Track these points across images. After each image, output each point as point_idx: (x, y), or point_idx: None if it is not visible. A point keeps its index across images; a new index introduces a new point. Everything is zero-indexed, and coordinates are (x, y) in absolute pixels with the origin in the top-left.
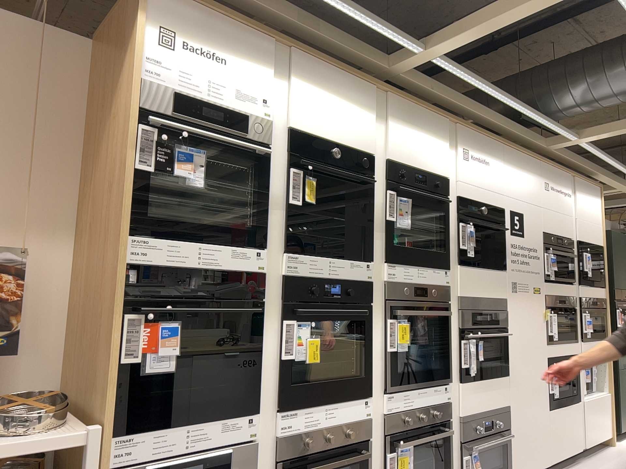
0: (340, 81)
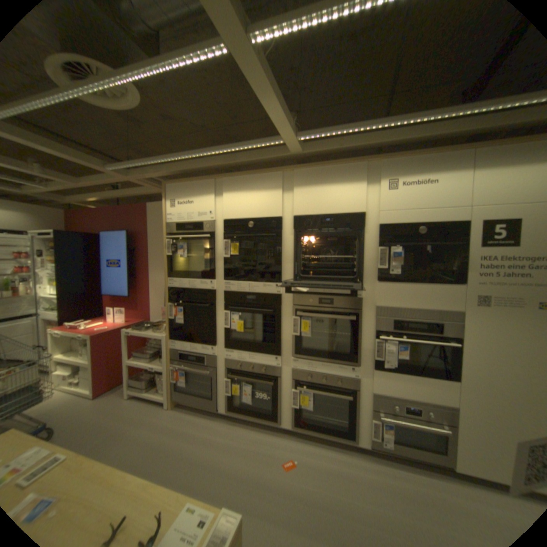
0: (253, 179)
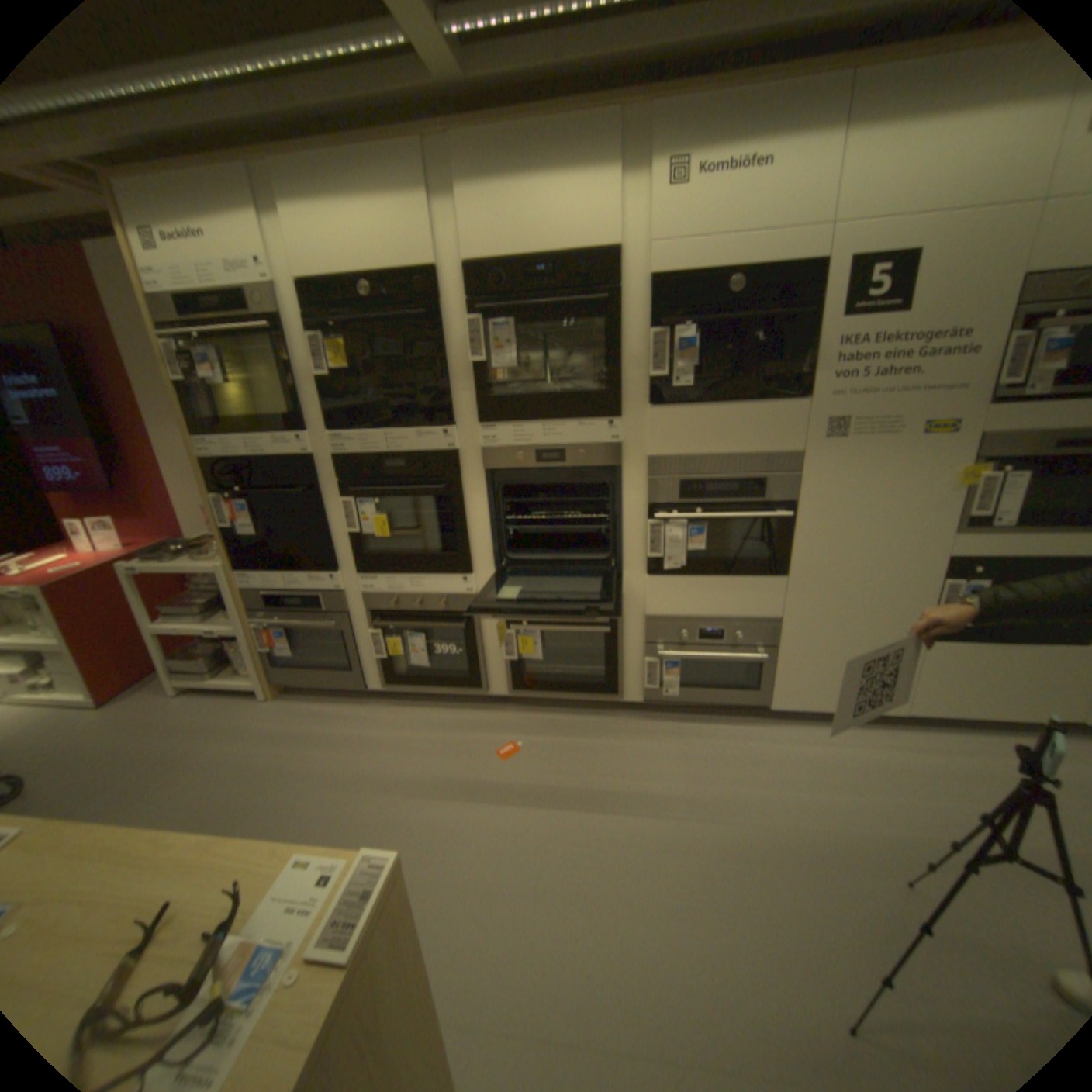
0: (348, 162)
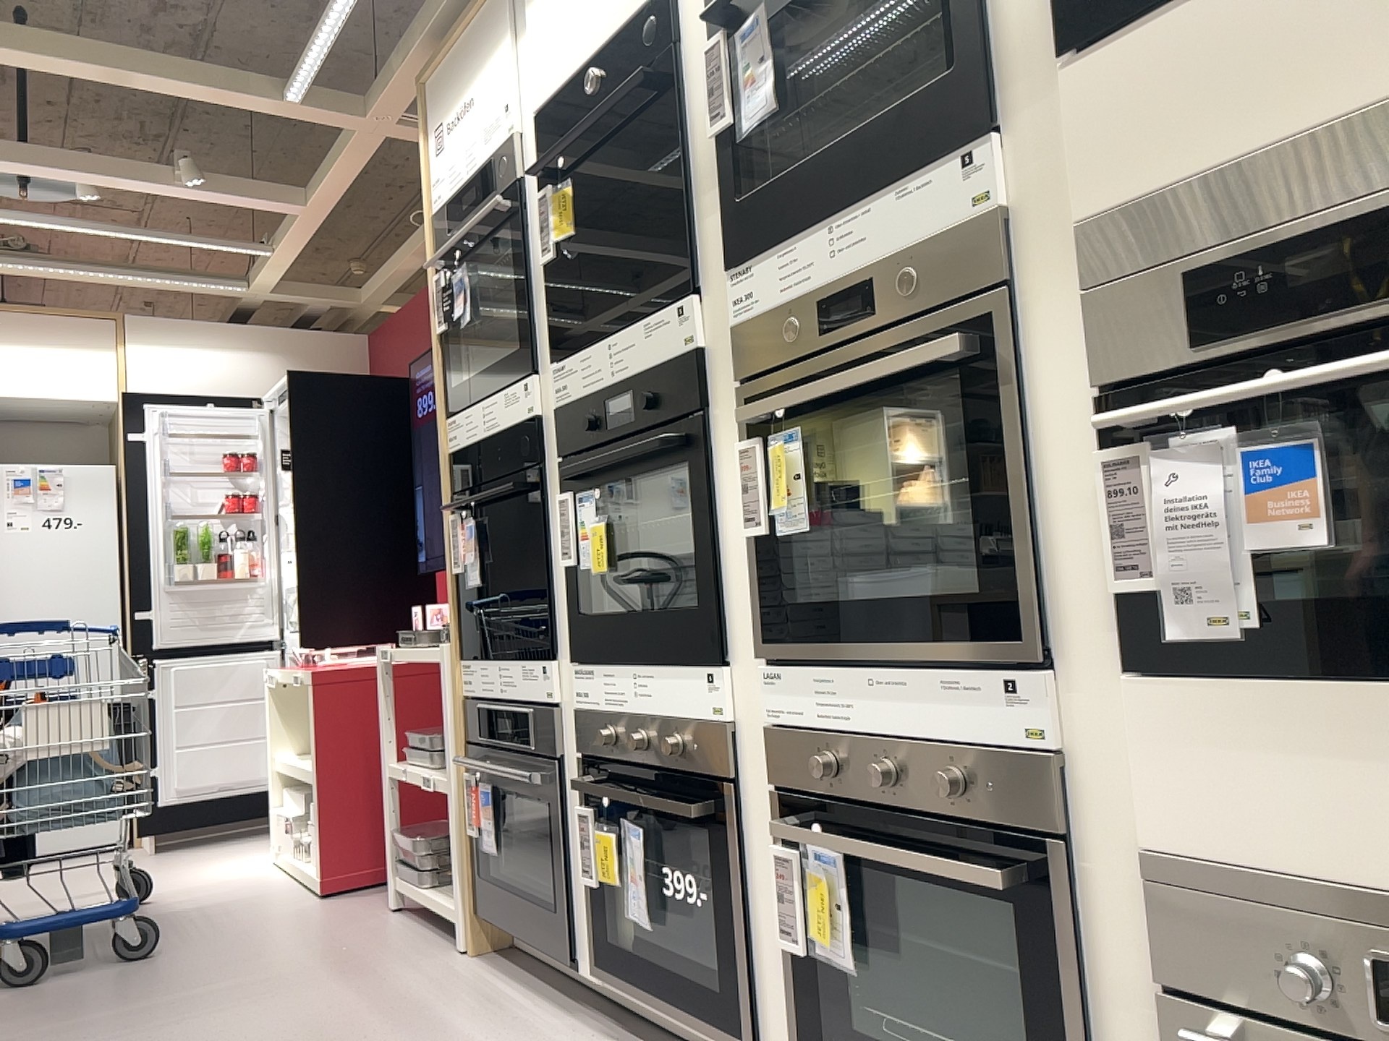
0: None
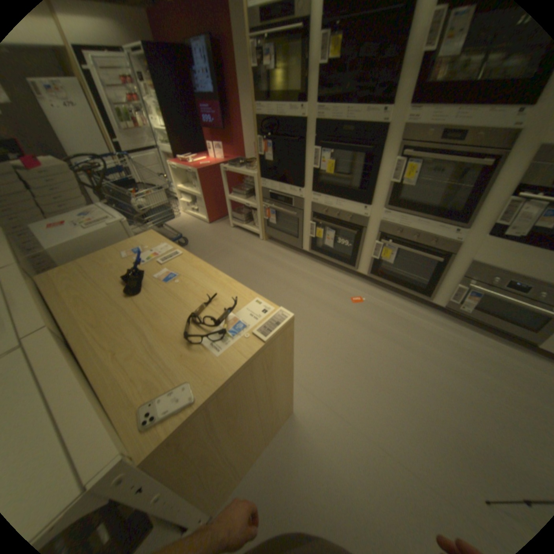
0: None
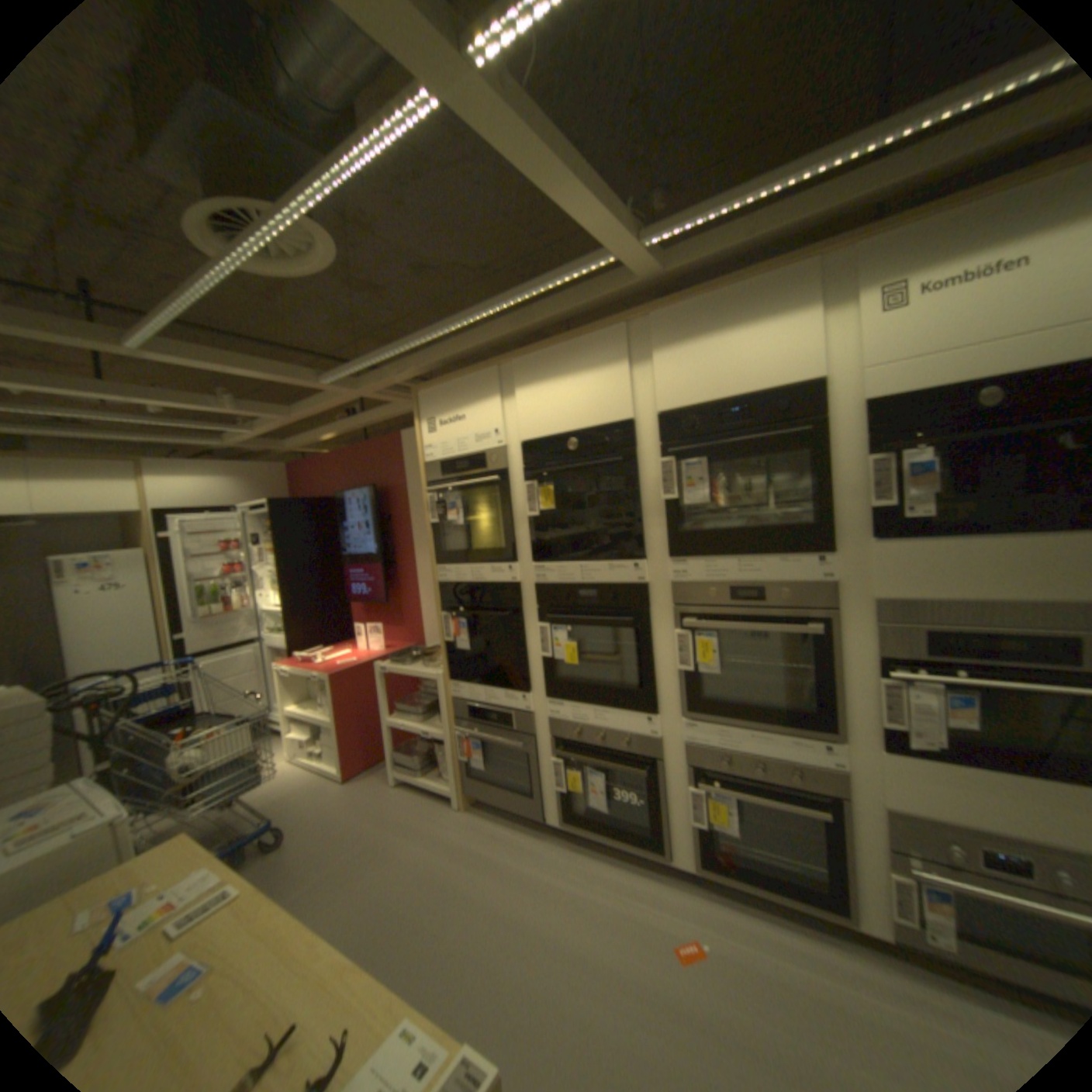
0: (567, 350)
